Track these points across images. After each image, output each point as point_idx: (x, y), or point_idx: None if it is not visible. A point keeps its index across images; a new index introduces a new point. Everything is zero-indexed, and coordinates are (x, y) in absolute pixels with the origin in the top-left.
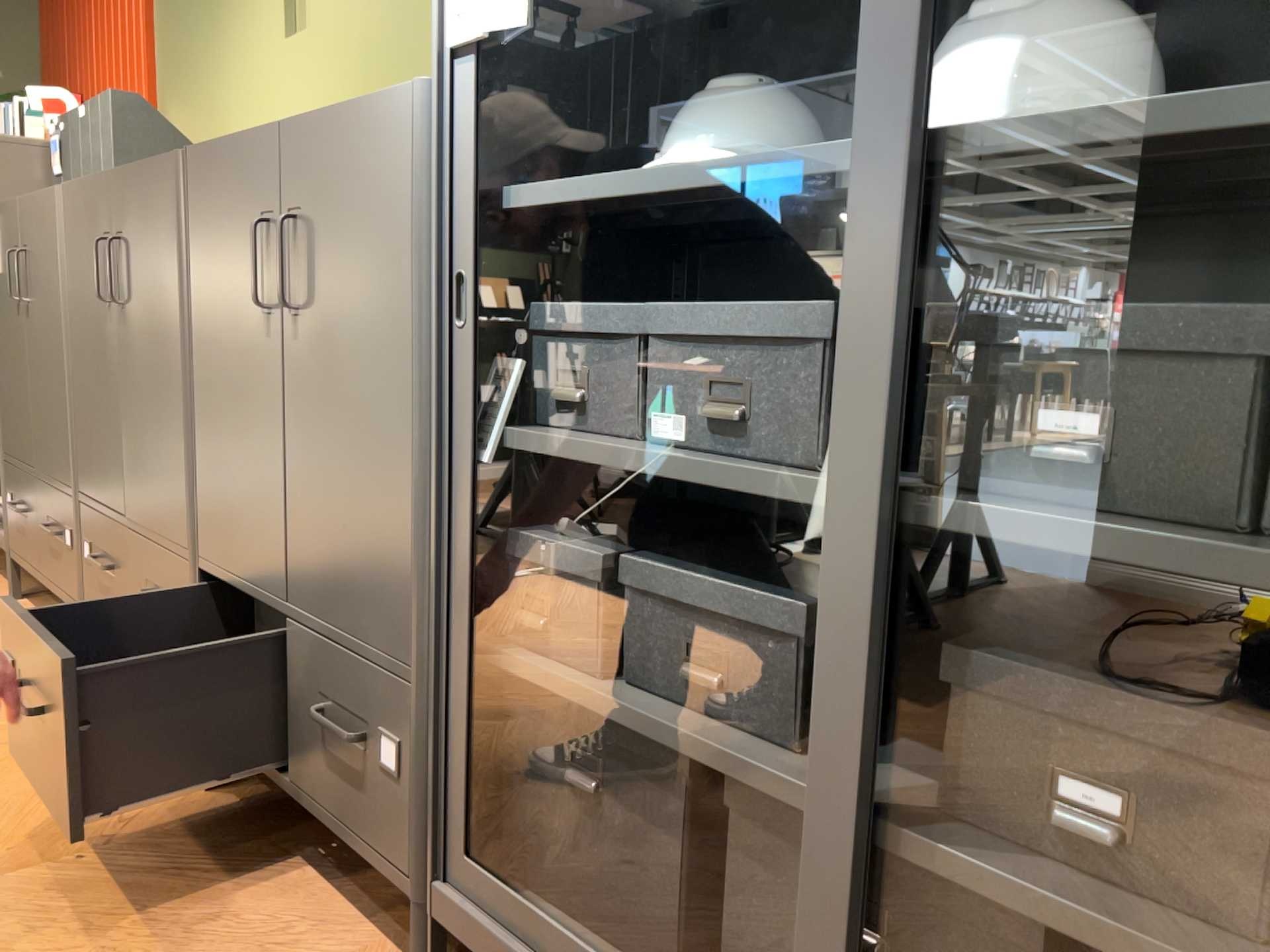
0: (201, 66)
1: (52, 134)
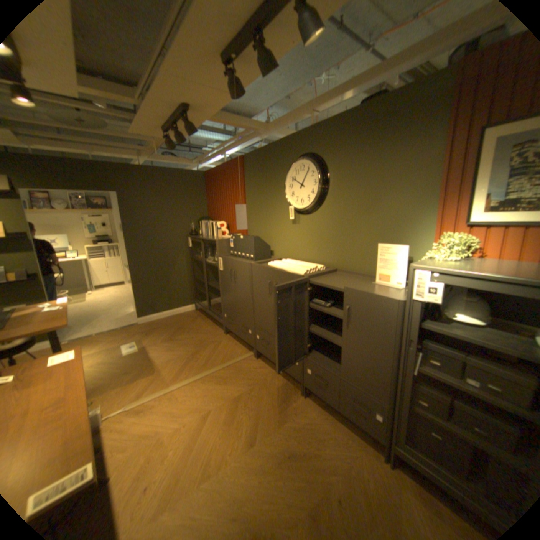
0: (262, 221)
1: (229, 237)
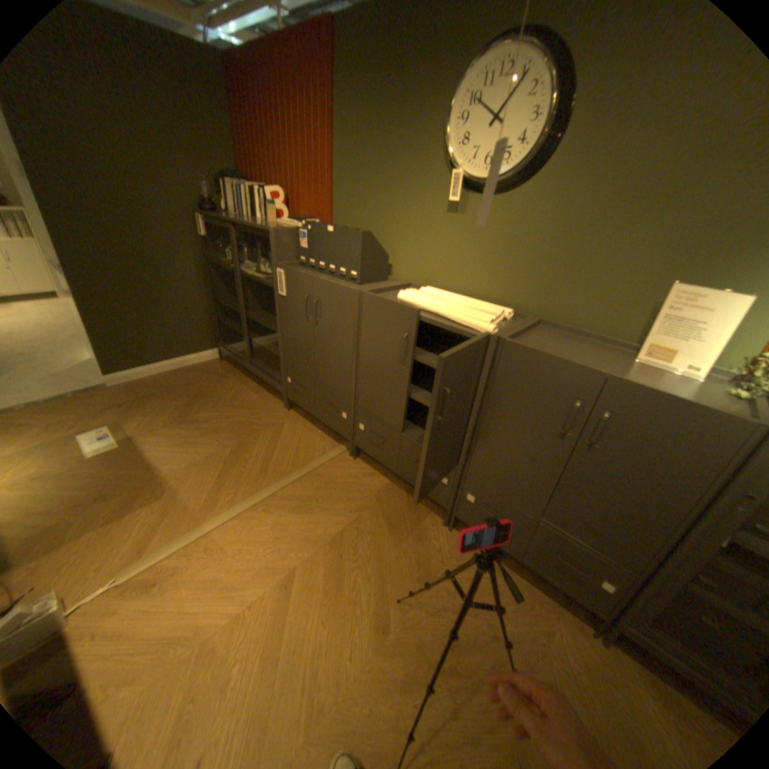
0: (372, 198)
1: (298, 226)
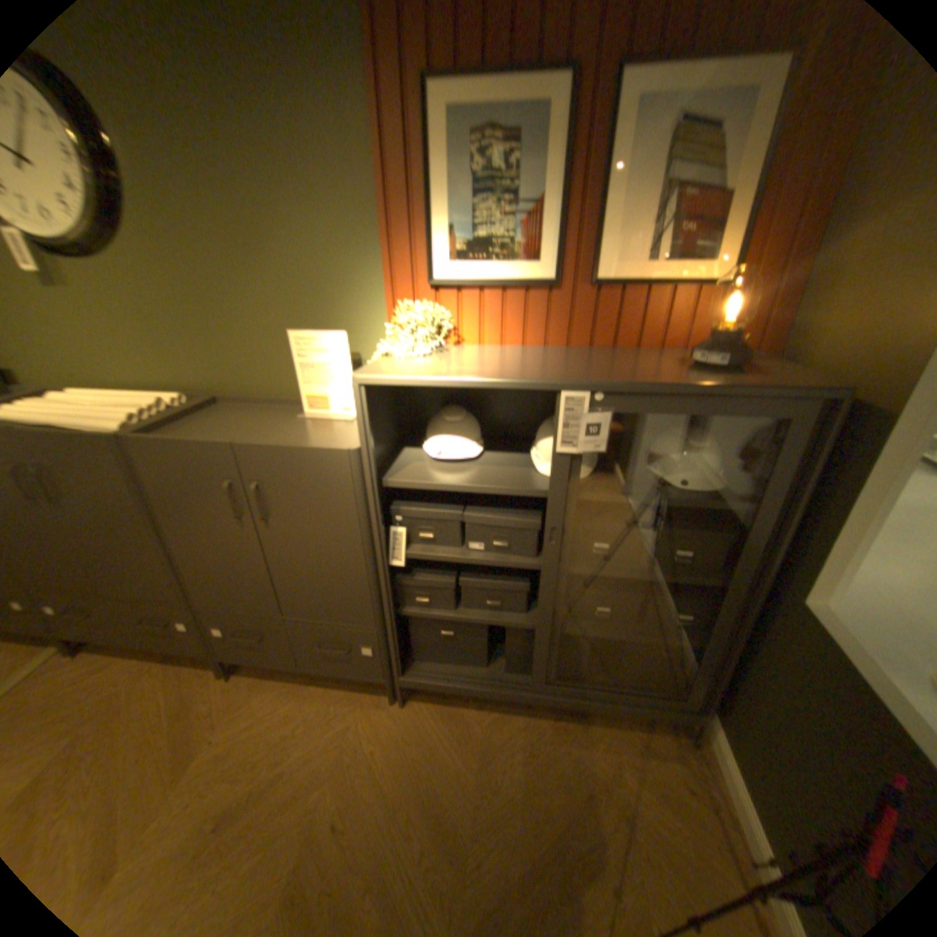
0: None
1: None
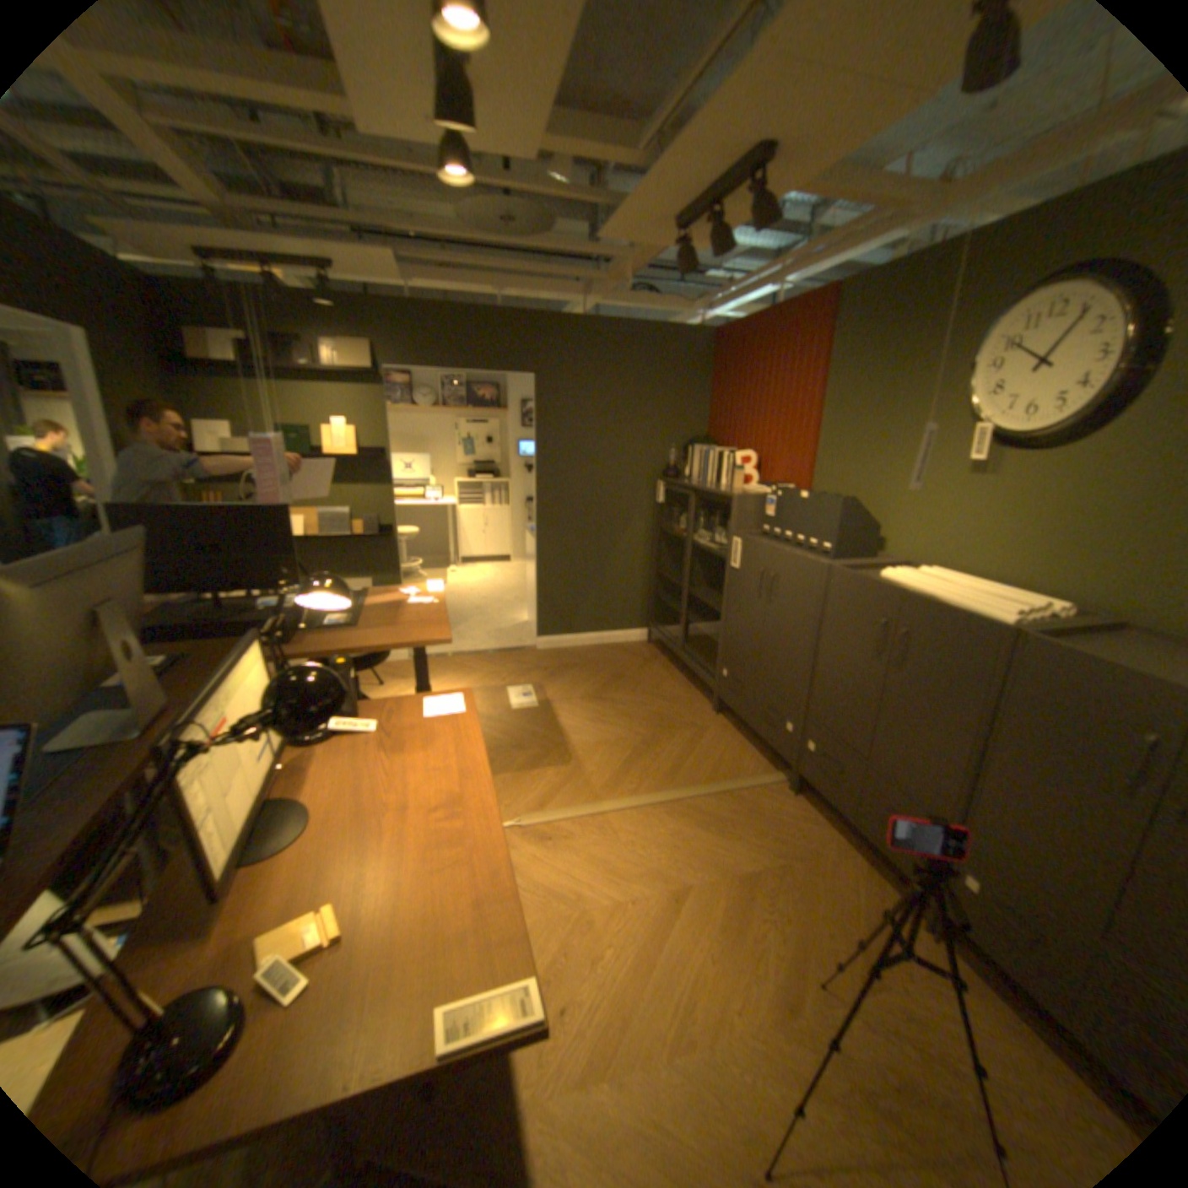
0: (866, 458)
1: (767, 491)
